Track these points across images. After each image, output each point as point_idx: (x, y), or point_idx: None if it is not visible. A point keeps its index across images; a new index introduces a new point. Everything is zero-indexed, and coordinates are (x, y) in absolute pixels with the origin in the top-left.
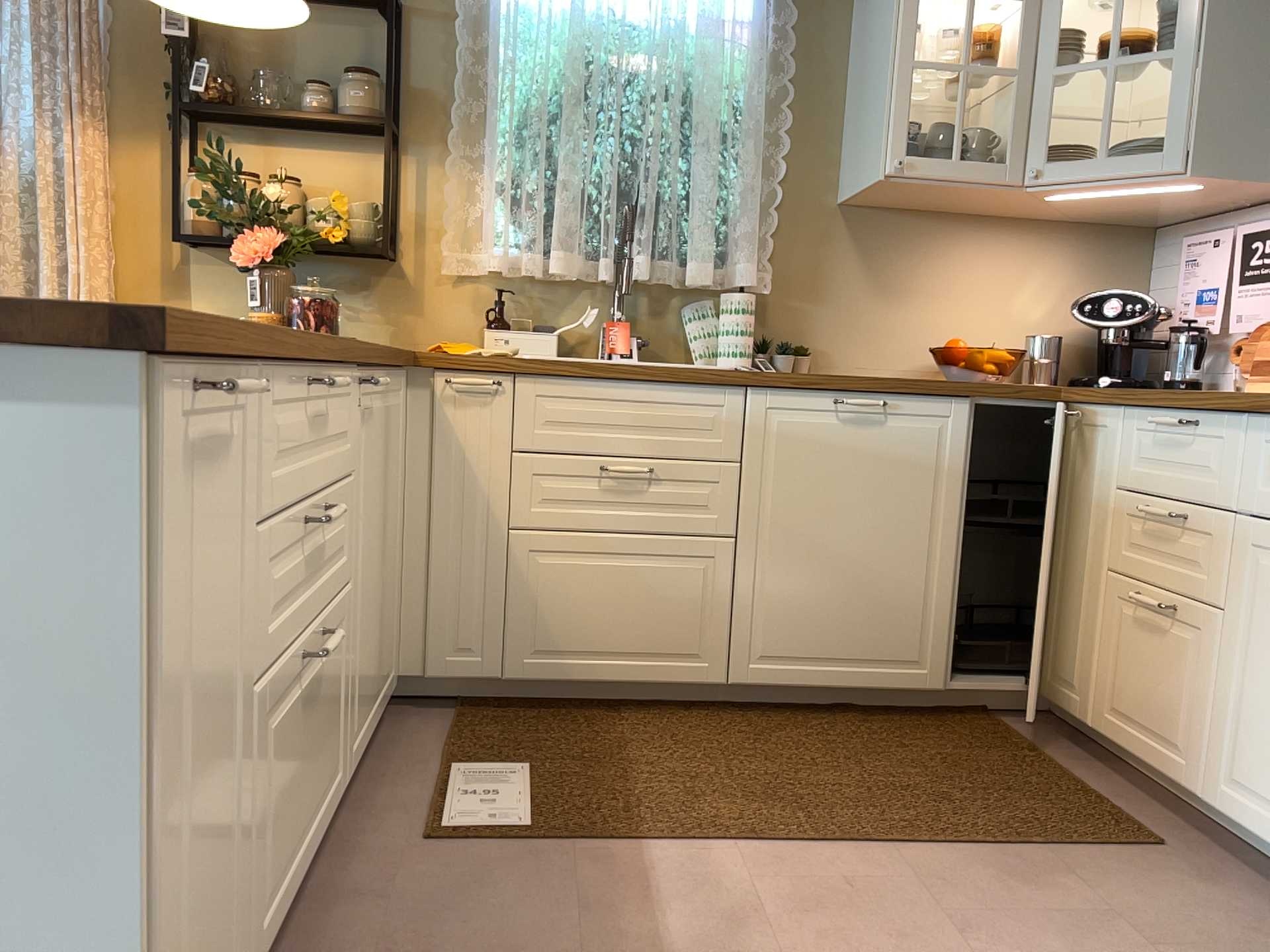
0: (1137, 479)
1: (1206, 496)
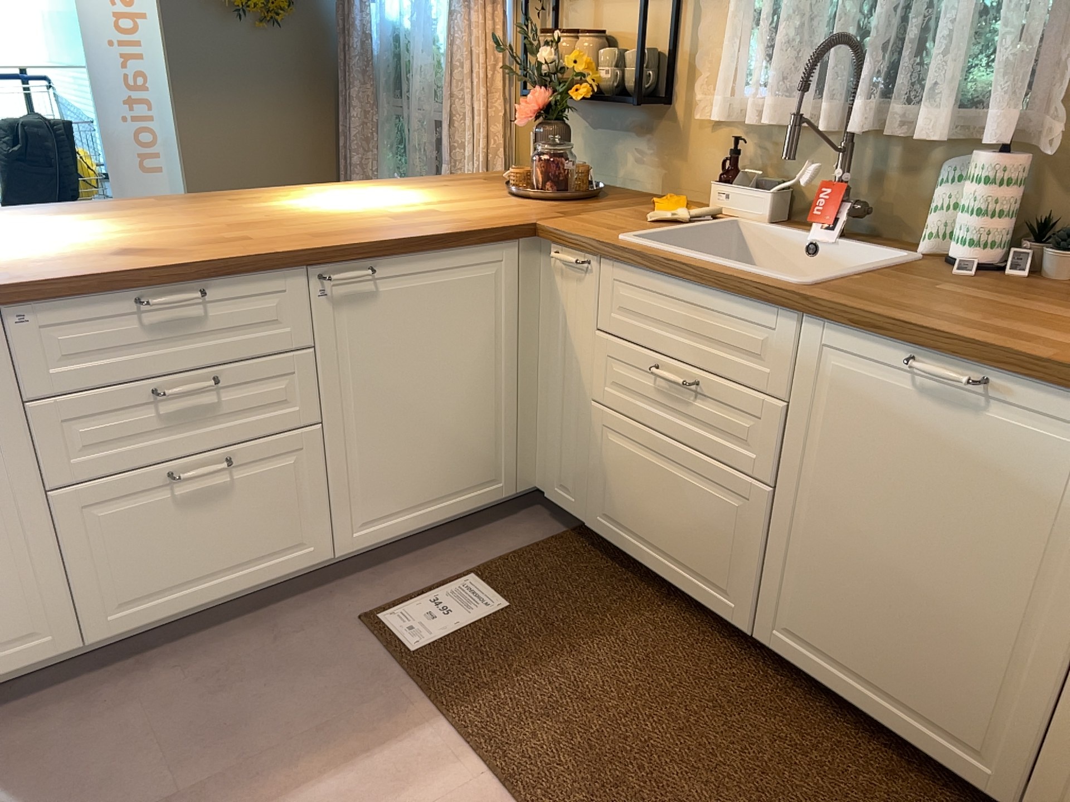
0: None
1: None
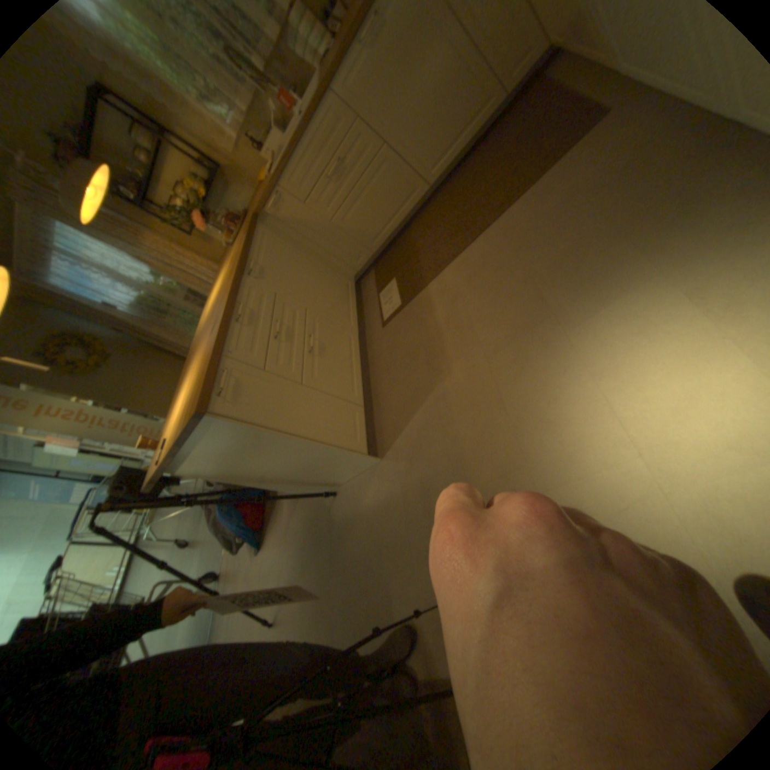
0: None
1: None
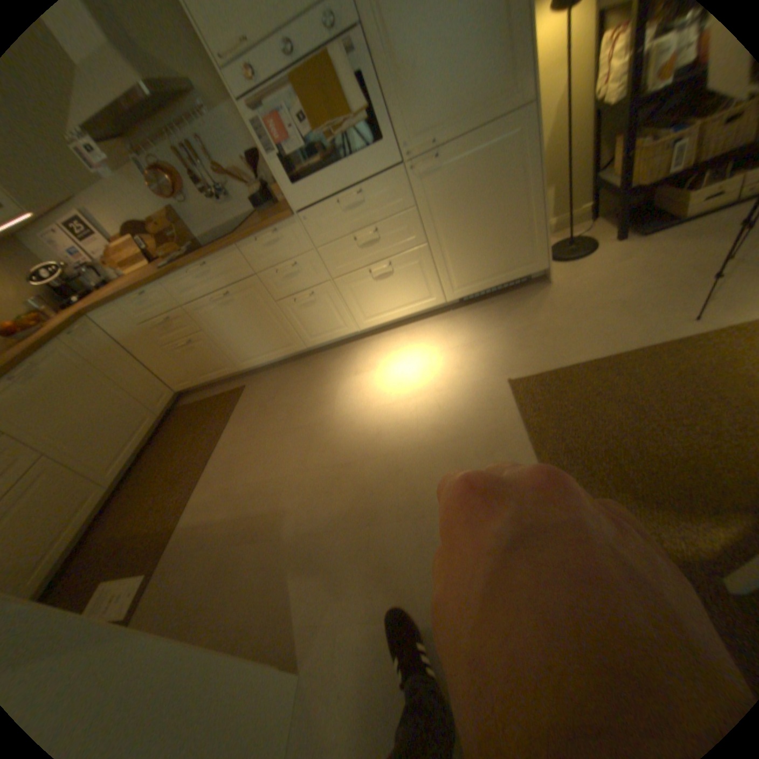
0: (141, 318)
1: (167, 308)
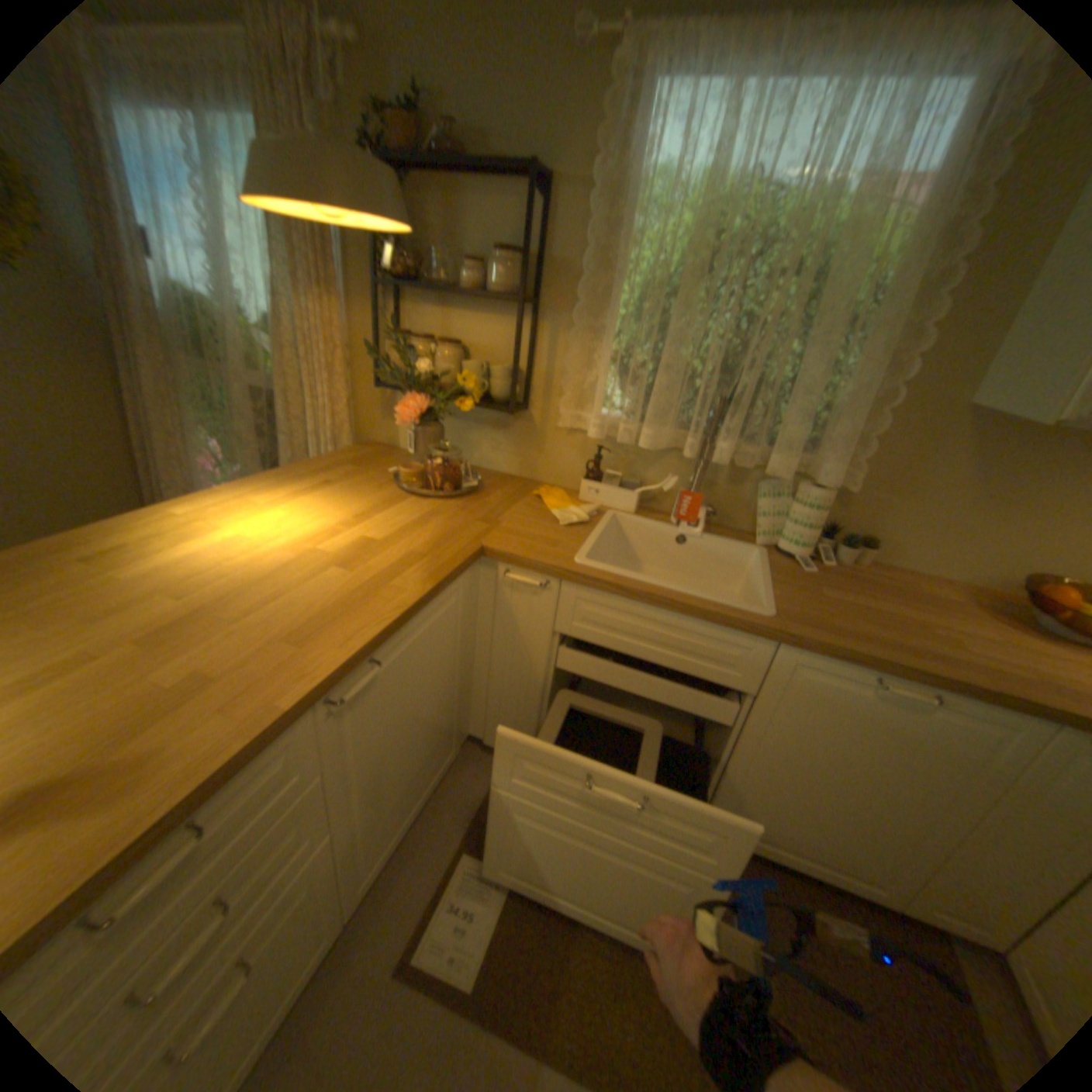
0: None
1: None
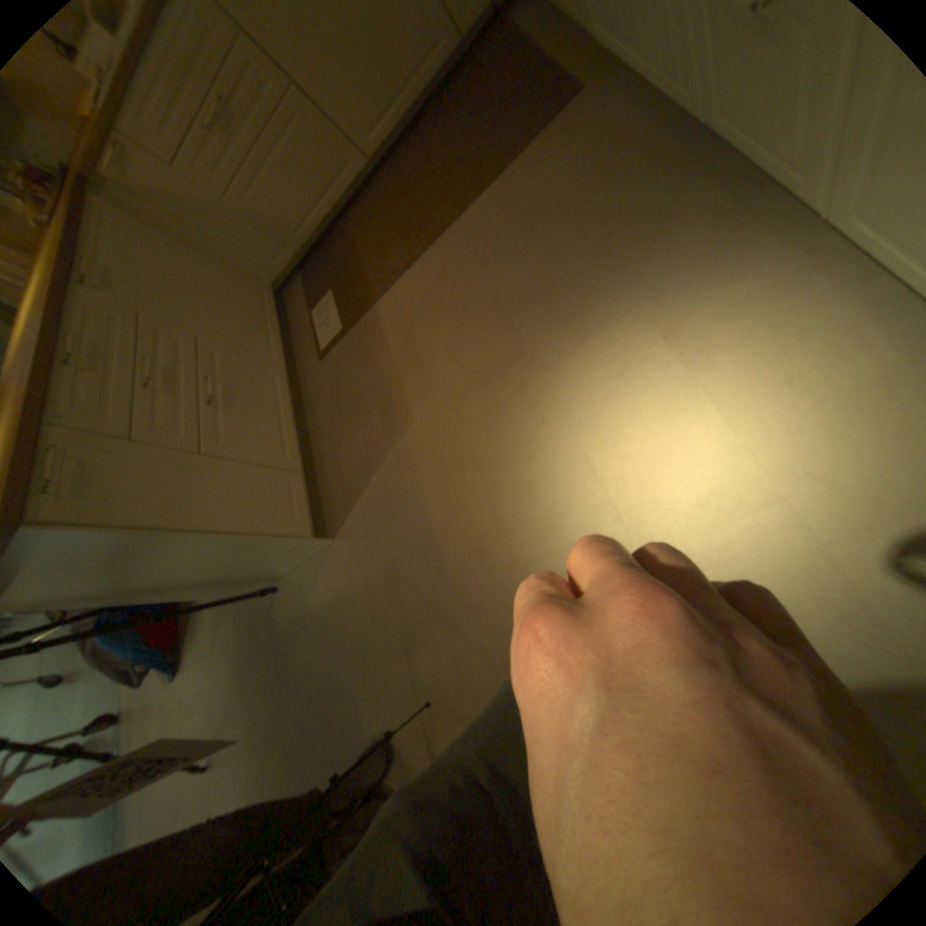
0: None
1: None
